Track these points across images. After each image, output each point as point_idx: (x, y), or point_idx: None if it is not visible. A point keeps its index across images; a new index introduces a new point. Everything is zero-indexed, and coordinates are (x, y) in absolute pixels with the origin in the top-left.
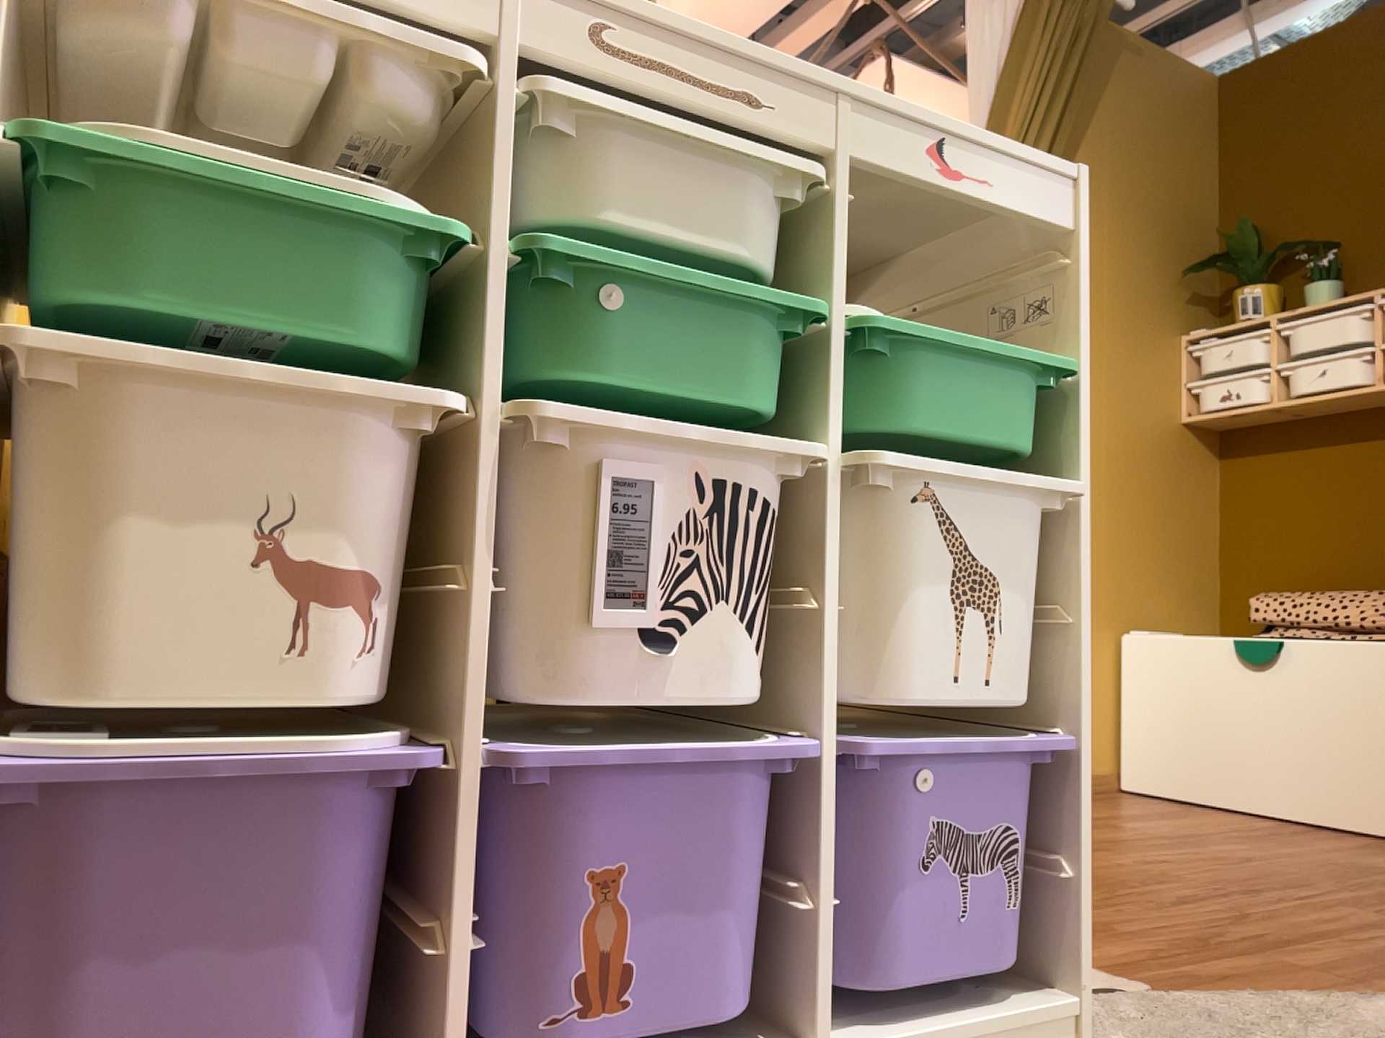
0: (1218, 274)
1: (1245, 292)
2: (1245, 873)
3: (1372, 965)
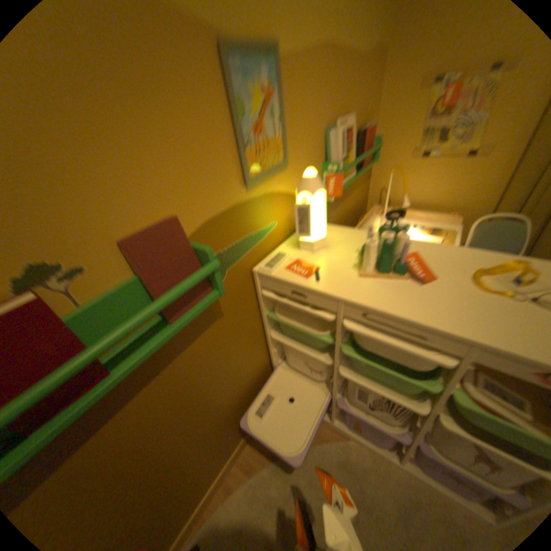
0: None
1: None
2: None
3: None
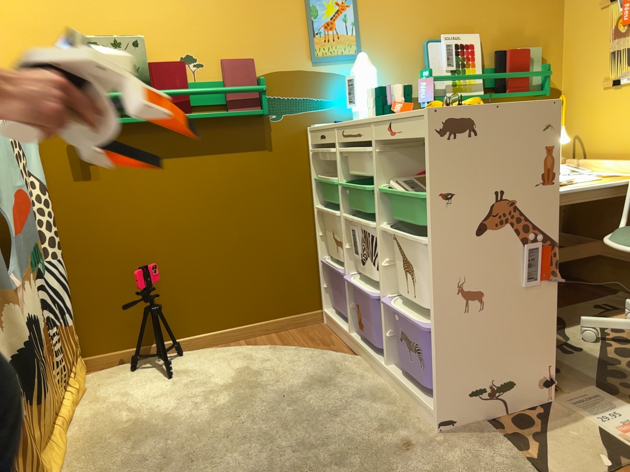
0: None
1: None
2: None
3: None
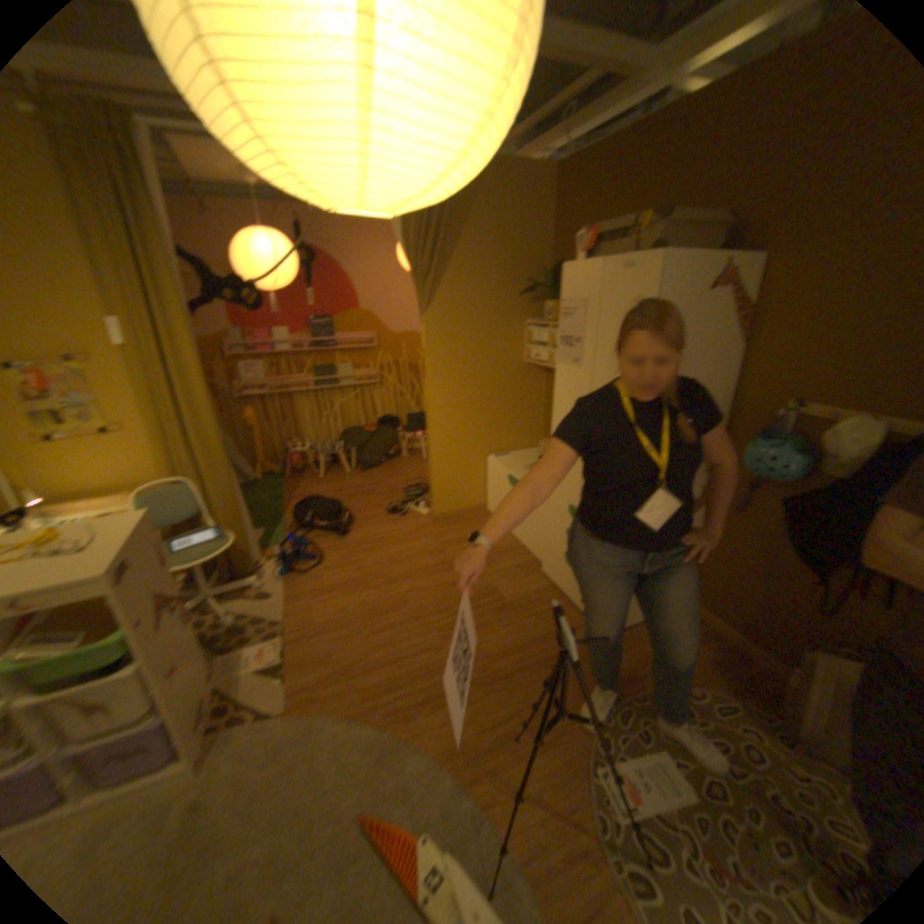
0: (540, 293)
1: (551, 304)
2: (433, 606)
3: (377, 696)
